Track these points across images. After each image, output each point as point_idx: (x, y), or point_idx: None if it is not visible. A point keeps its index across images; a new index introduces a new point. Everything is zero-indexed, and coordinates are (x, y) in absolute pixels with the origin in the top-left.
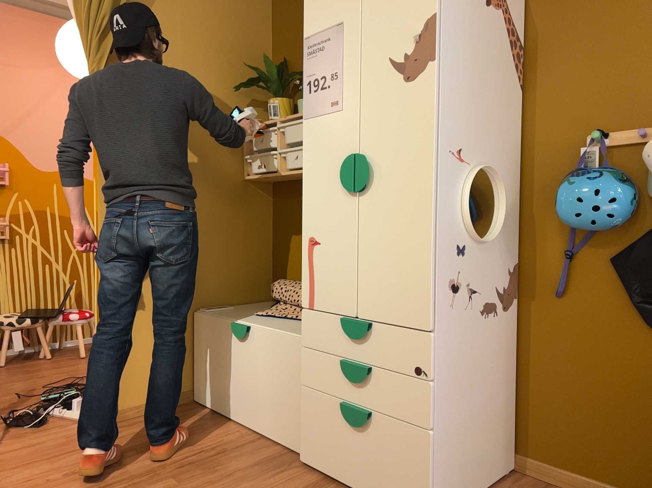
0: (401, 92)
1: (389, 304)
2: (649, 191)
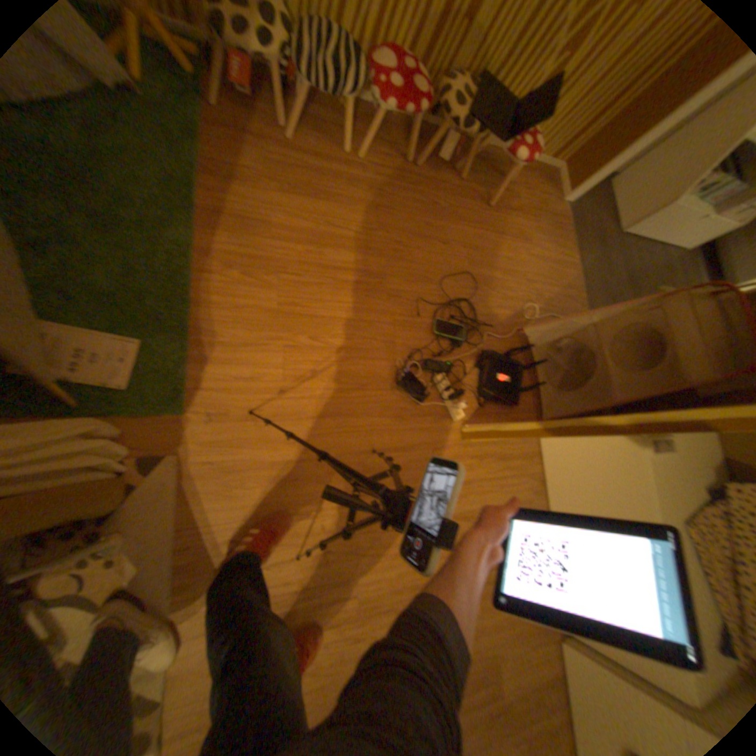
0: None
1: None
2: None
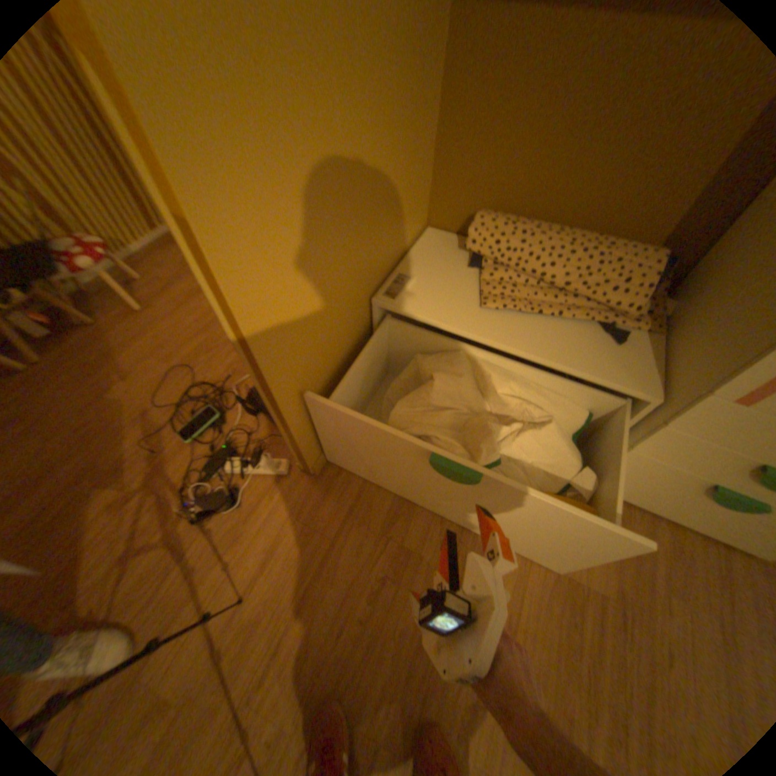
0: None
1: None
2: None
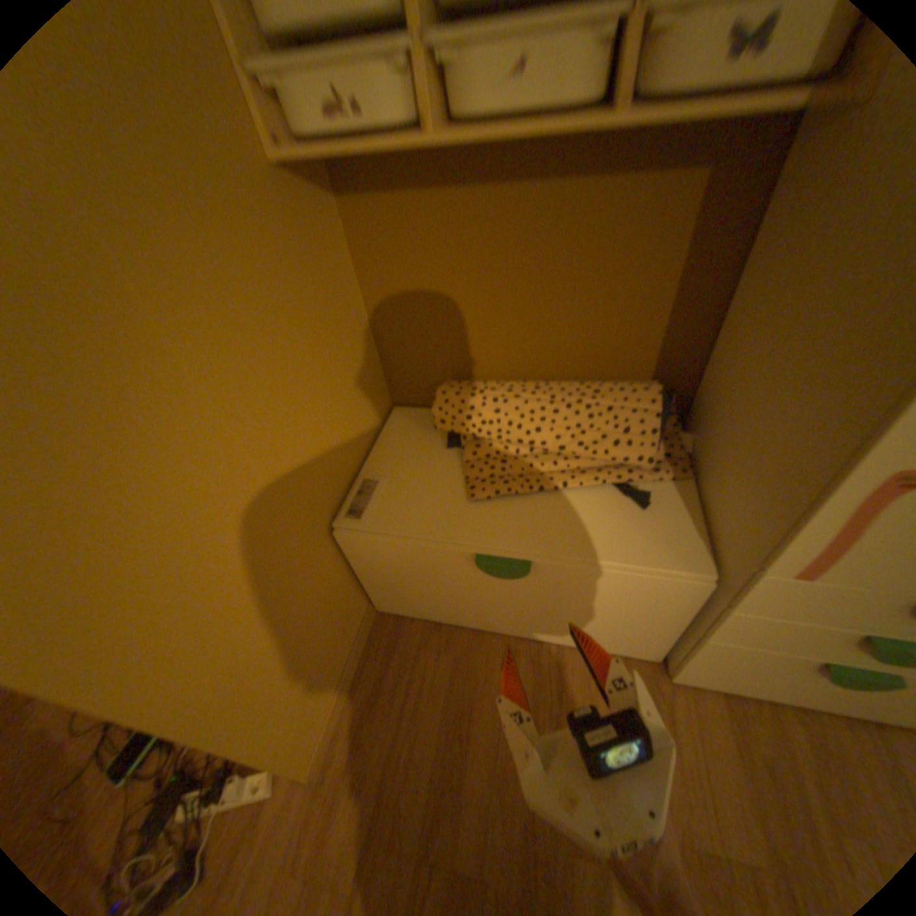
0: None
1: None
2: None
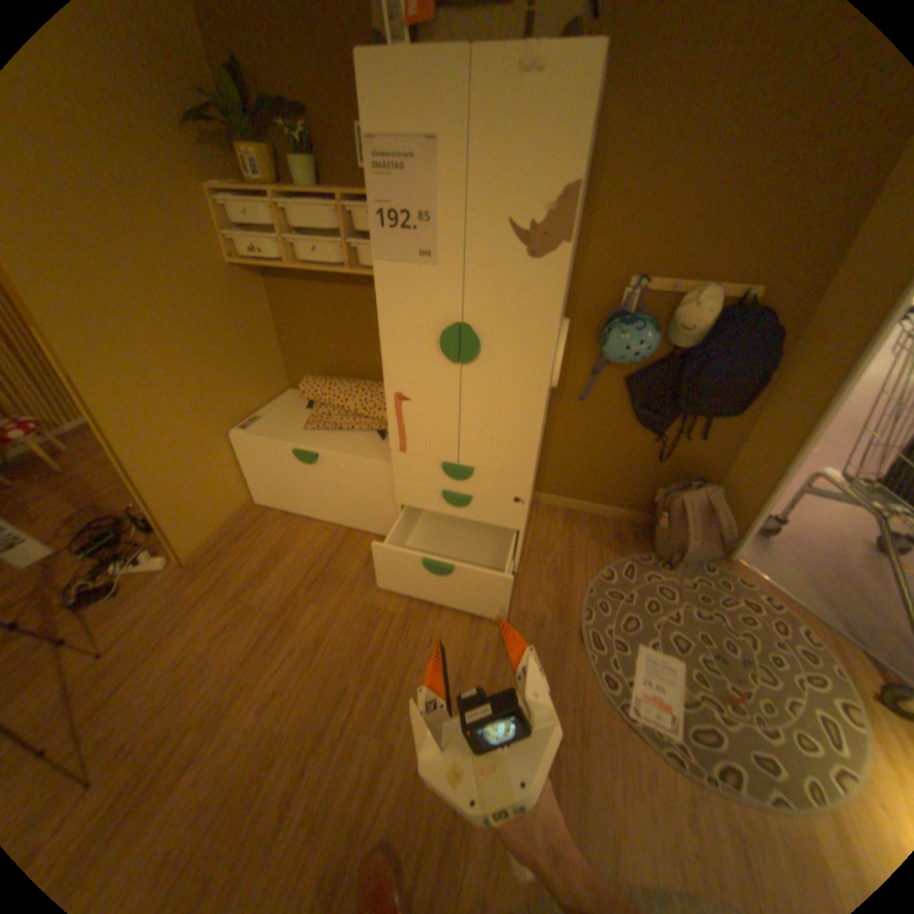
0: (522, 269)
1: (492, 458)
2: (669, 338)
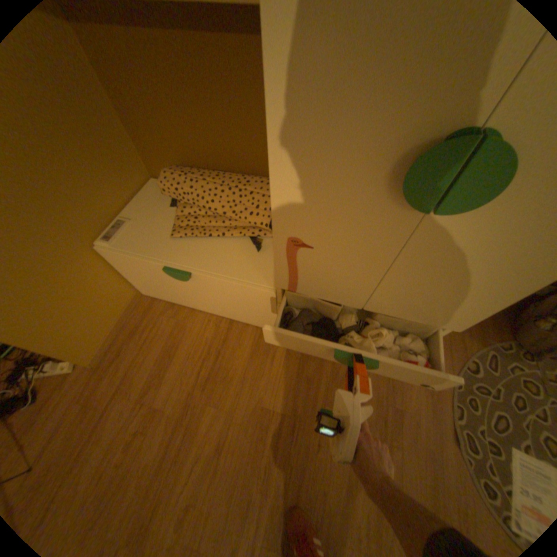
0: None
1: (416, 311)
2: None
